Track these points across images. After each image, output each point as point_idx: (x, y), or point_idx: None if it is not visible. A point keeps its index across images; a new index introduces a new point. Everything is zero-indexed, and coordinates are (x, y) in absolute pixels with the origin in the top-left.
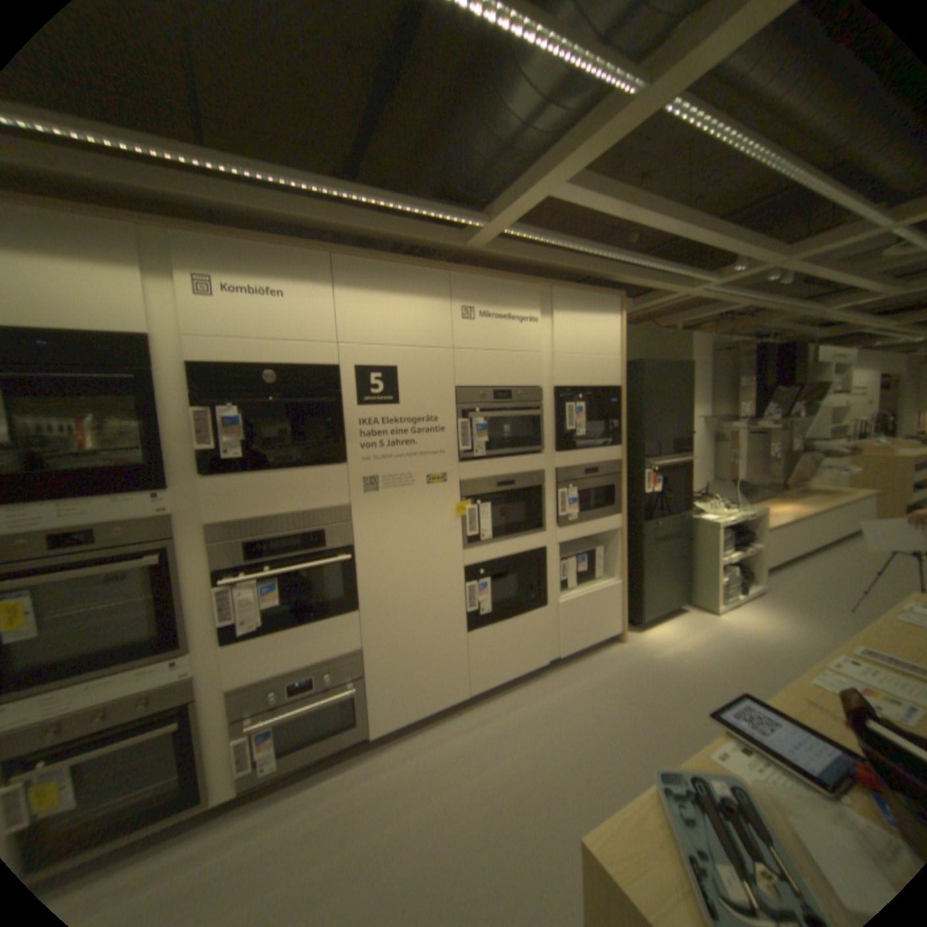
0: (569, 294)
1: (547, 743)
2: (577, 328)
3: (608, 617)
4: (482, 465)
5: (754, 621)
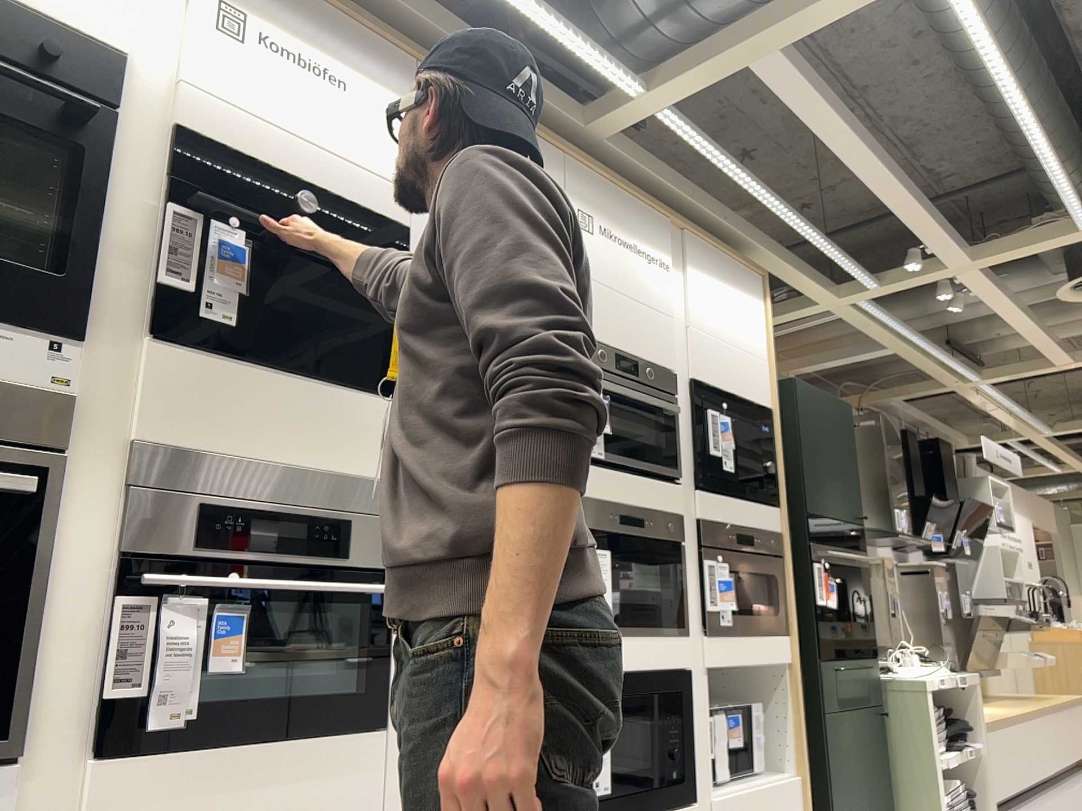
0: (704, 247)
1: None
2: (716, 299)
3: None
4: (602, 476)
5: None
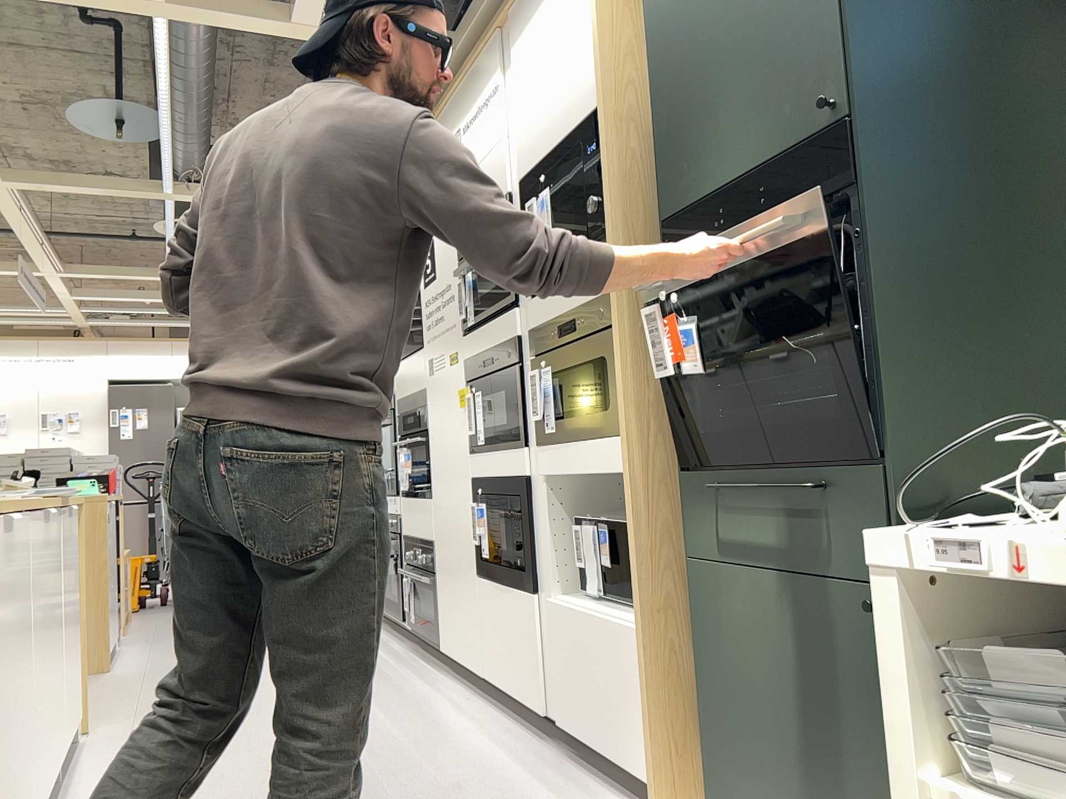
0: None
1: (400, 741)
2: (536, 47)
3: (625, 710)
4: (475, 336)
5: None
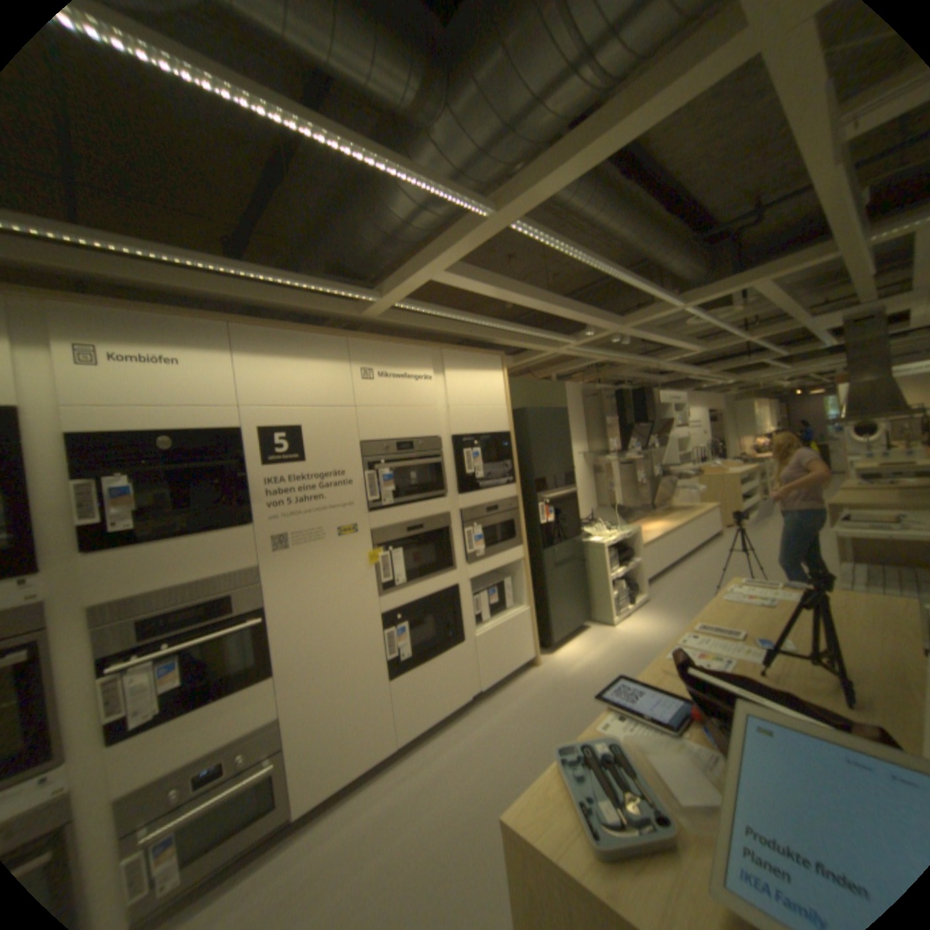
0: (457, 355)
1: (476, 777)
2: (467, 384)
3: (521, 644)
4: (392, 513)
5: (641, 626)
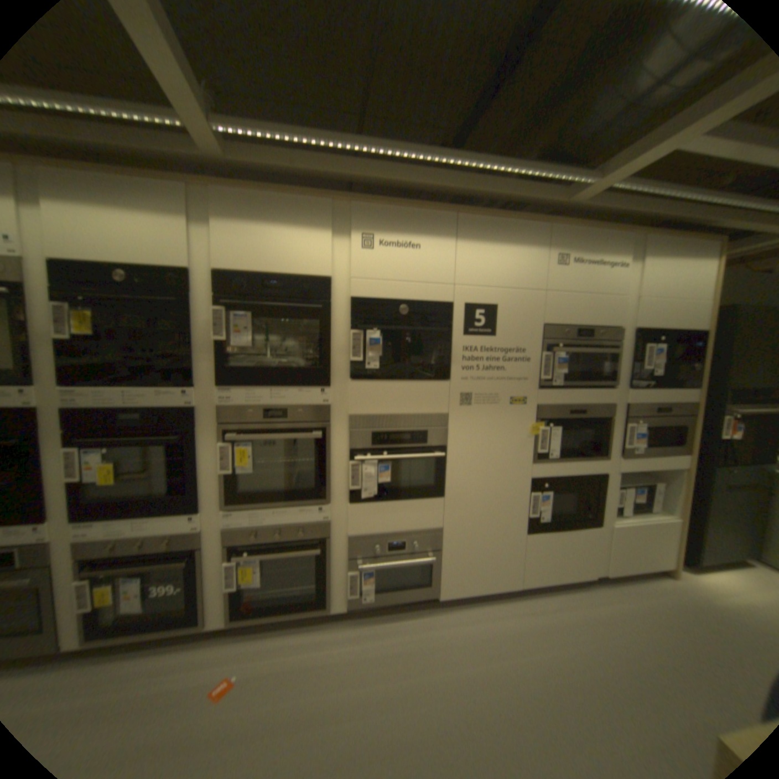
0: (666, 240)
1: (598, 649)
2: (670, 272)
3: (663, 552)
4: (560, 393)
5: None
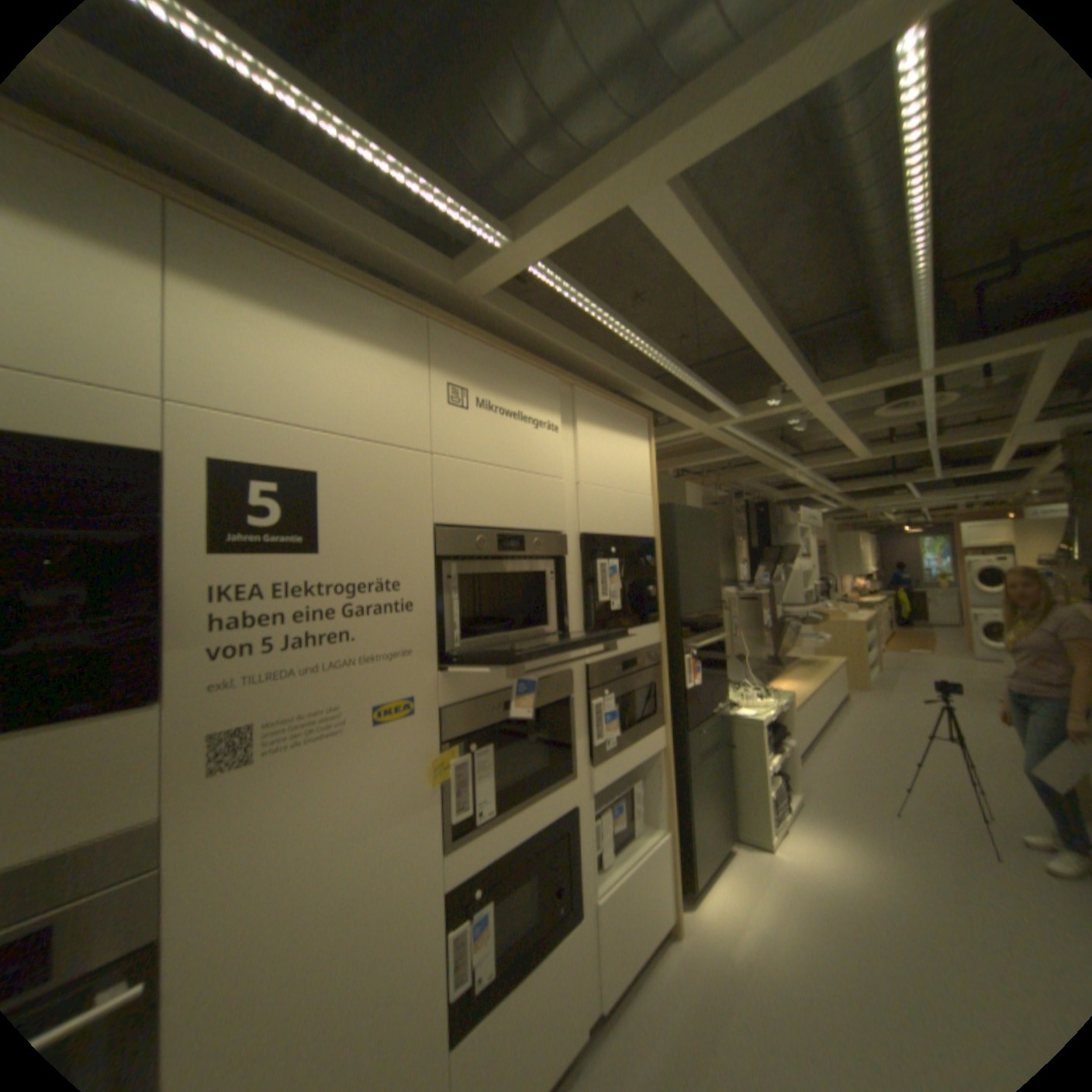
0: (595, 402)
1: None
2: (606, 451)
3: (659, 904)
4: (481, 671)
5: (813, 854)
